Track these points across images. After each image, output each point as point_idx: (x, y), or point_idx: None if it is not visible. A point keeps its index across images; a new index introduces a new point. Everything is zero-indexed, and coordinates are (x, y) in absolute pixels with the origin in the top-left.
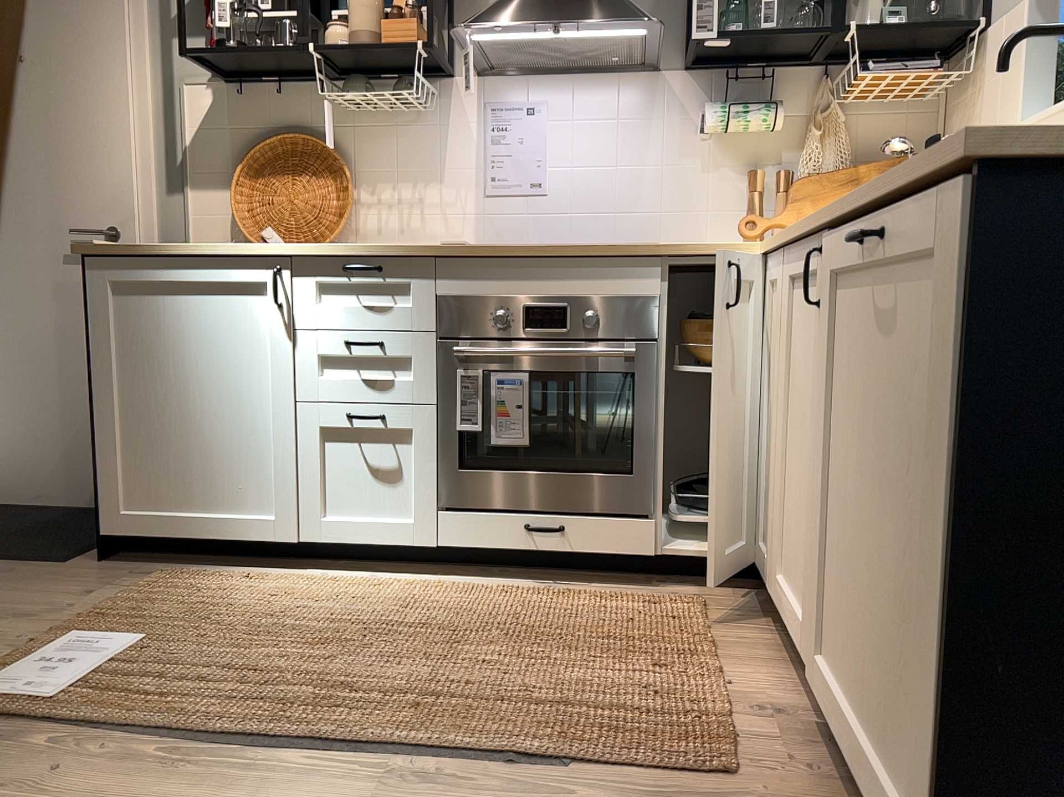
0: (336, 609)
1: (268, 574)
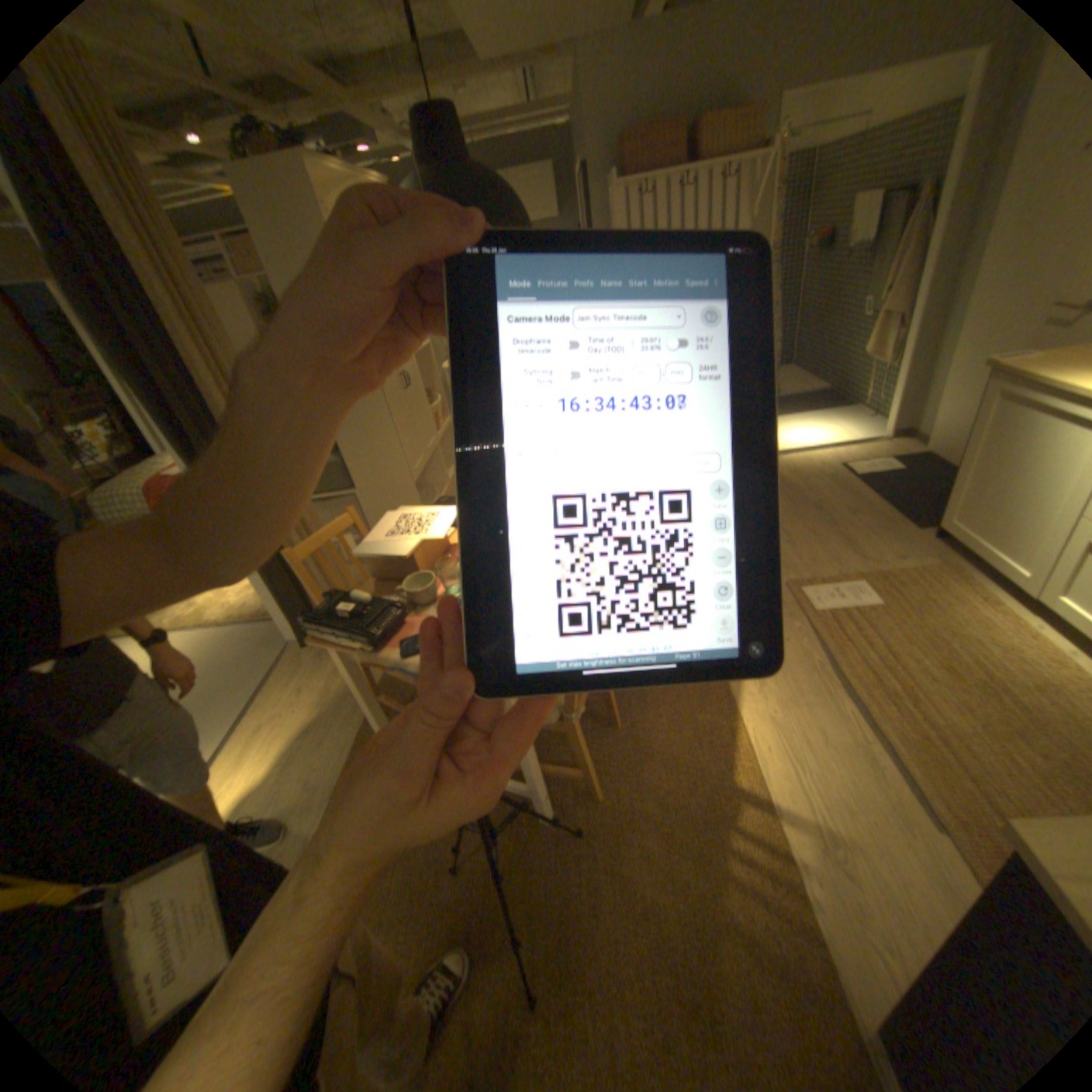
0: (997, 655)
1: (1005, 603)
